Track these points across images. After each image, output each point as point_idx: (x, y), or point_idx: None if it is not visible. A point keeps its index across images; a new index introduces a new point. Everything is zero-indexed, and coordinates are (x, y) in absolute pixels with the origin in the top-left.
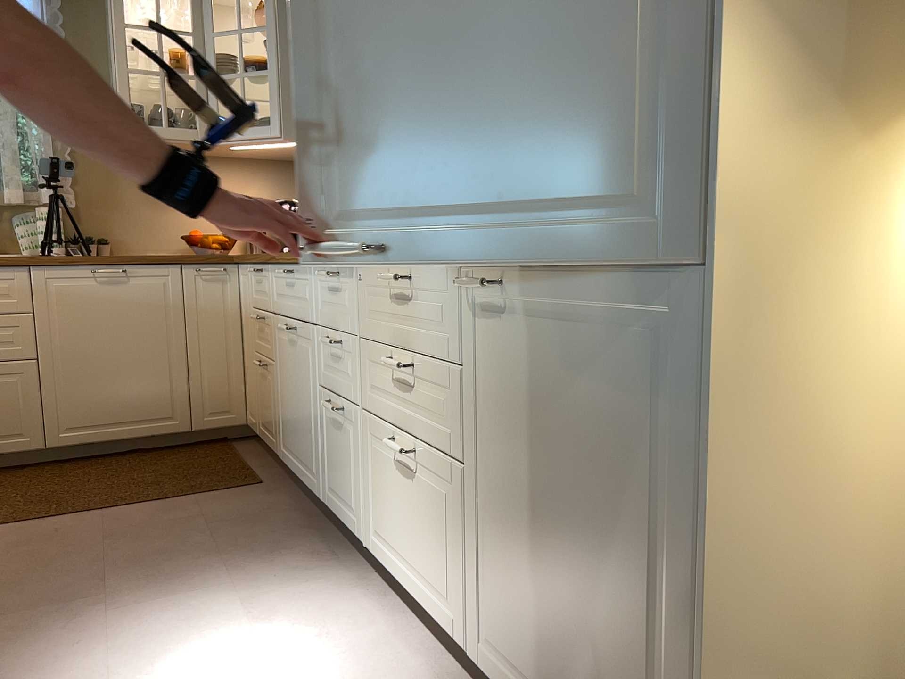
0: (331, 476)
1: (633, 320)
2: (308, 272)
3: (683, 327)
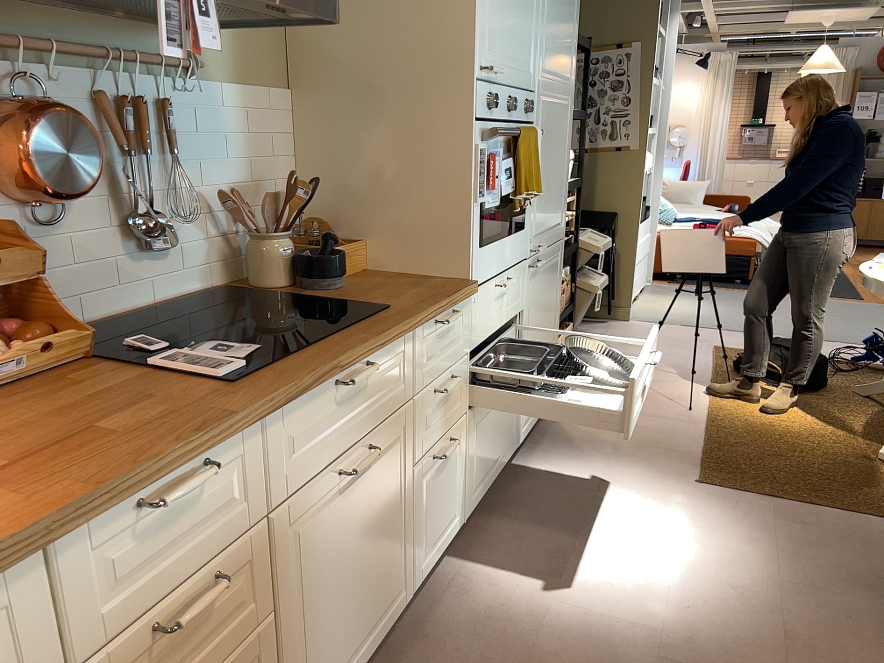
0: (427, 536)
1: (555, 257)
2: (402, 341)
3: (560, 255)
